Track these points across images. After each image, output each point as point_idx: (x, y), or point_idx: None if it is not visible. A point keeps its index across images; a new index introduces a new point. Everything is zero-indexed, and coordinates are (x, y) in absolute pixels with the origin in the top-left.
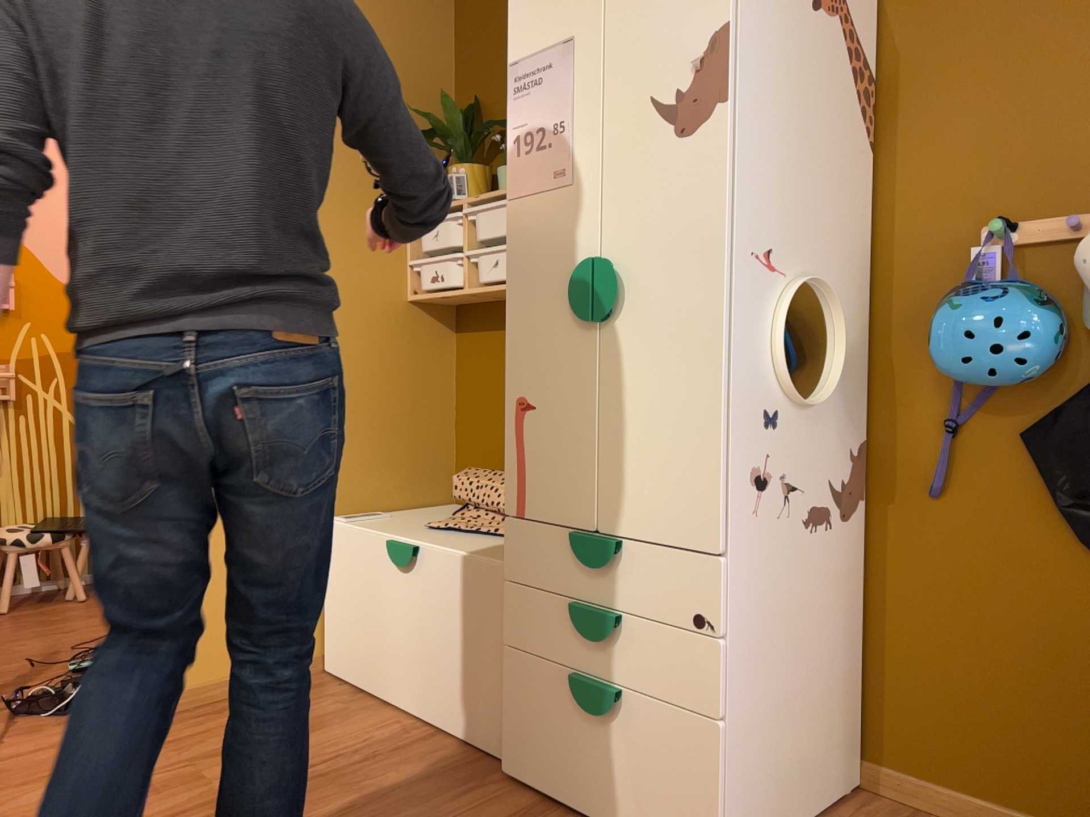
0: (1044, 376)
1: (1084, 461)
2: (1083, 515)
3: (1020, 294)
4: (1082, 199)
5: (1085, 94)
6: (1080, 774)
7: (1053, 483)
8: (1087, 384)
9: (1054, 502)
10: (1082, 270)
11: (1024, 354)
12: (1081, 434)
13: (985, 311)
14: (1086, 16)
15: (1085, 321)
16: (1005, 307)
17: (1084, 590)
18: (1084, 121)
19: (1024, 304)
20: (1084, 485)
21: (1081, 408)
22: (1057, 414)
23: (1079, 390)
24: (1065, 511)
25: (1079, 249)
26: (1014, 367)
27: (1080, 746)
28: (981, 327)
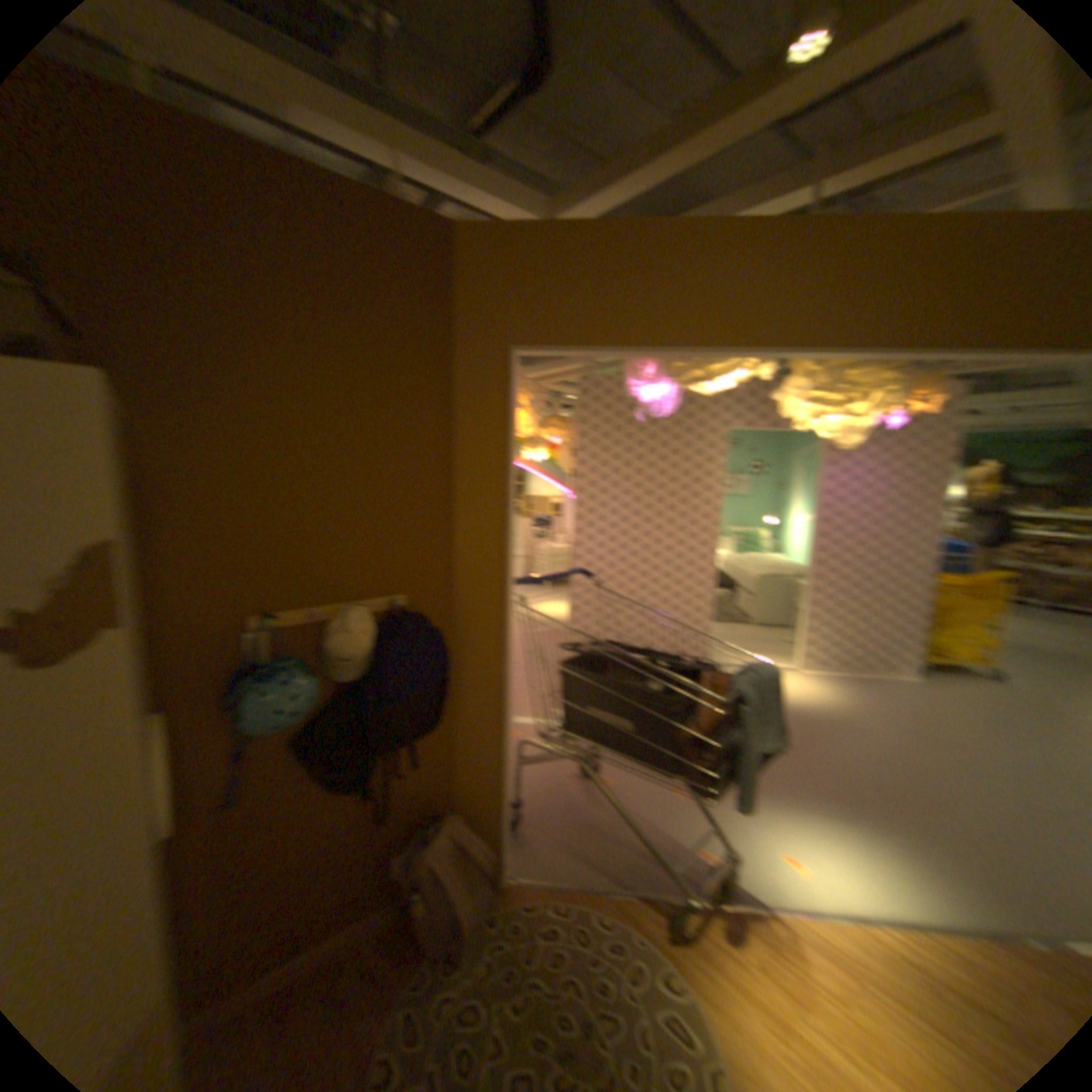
0: (304, 713)
1: (326, 750)
2: (326, 779)
3: (293, 671)
4: (309, 596)
5: (306, 532)
6: (328, 908)
7: (309, 769)
8: (319, 703)
9: (310, 779)
10: (330, 652)
11: (301, 709)
12: (325, 737)
13: (281, 693)
14: (303, 482)
15: (324, 674)
16: (291, 686)
17: (324, 814)
18: (306, 548)
19: (299, 678)
20: (325, 762)
21: (323, 722)
22: (309, 730)
23: (315, 708)
24: (315, 781)
25: (322, 636)
26: (294, 719)
27: (327, 894)
28: (280, 706)
